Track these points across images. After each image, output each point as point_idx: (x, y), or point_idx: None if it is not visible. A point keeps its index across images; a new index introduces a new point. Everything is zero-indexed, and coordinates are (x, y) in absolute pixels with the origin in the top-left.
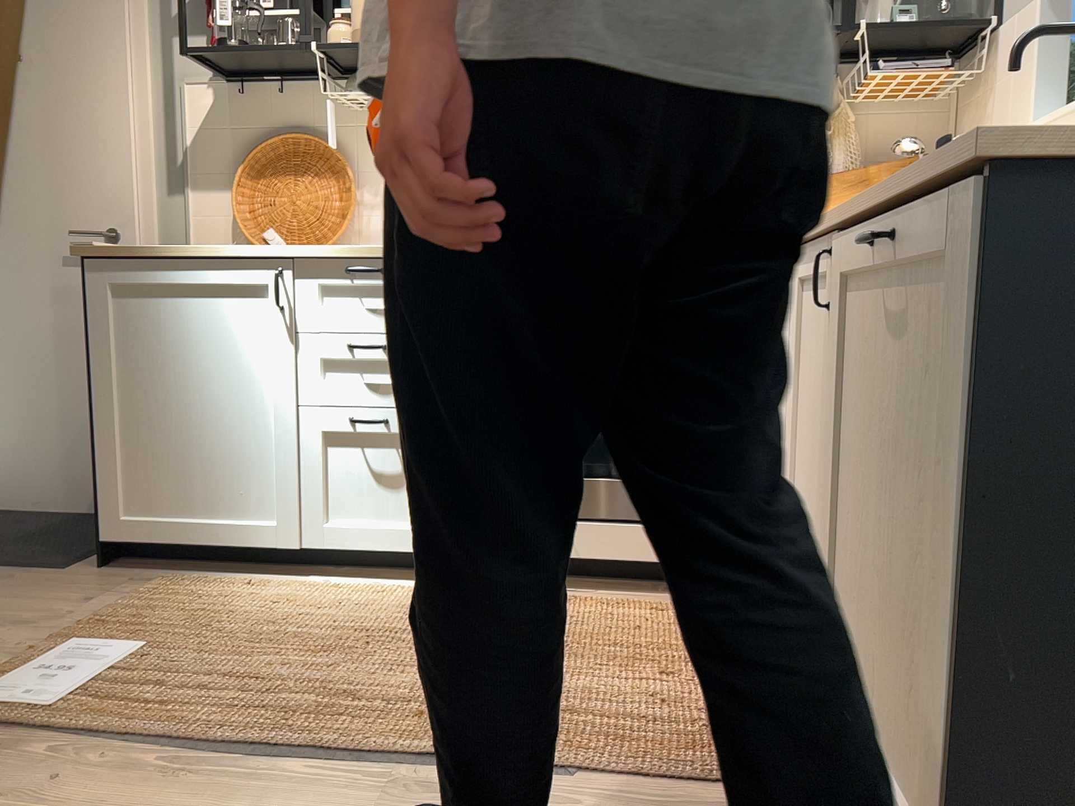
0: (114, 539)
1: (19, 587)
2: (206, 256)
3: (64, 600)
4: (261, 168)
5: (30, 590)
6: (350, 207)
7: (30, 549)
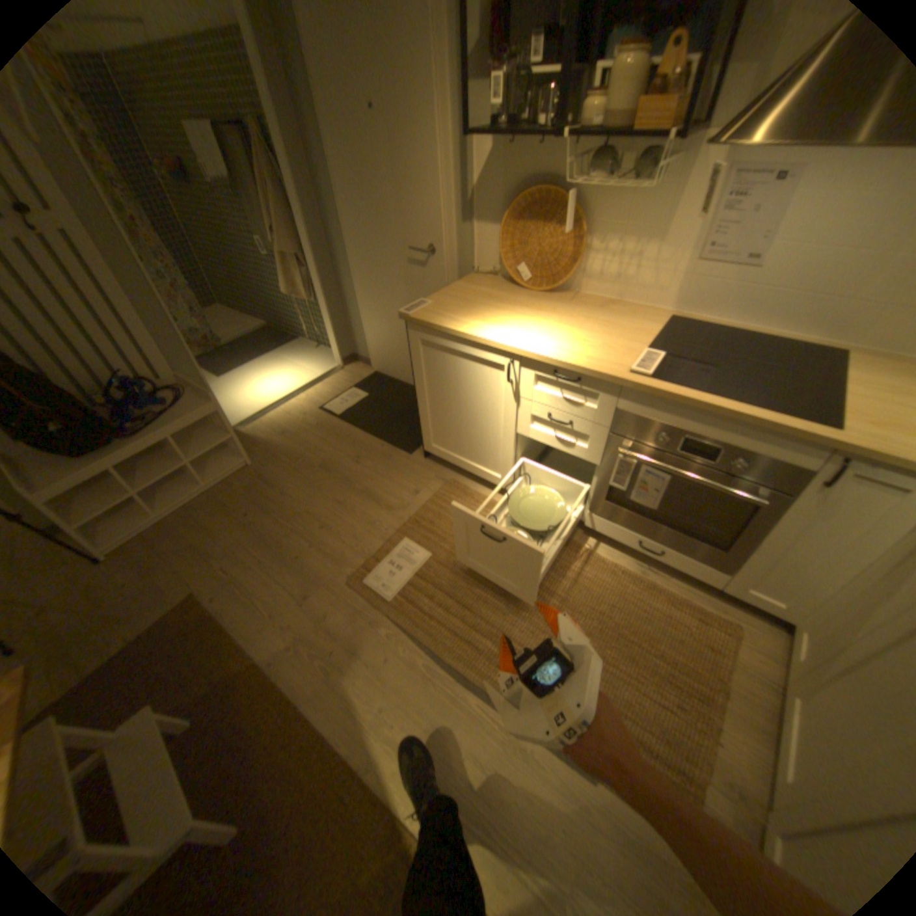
0: (430, 451)
1: (393, 467)
2: (469, 339)
3: (408, 487)
4: (522, 210)
5: (396, 471)
6: (579, 257)
7: (401, 428)
